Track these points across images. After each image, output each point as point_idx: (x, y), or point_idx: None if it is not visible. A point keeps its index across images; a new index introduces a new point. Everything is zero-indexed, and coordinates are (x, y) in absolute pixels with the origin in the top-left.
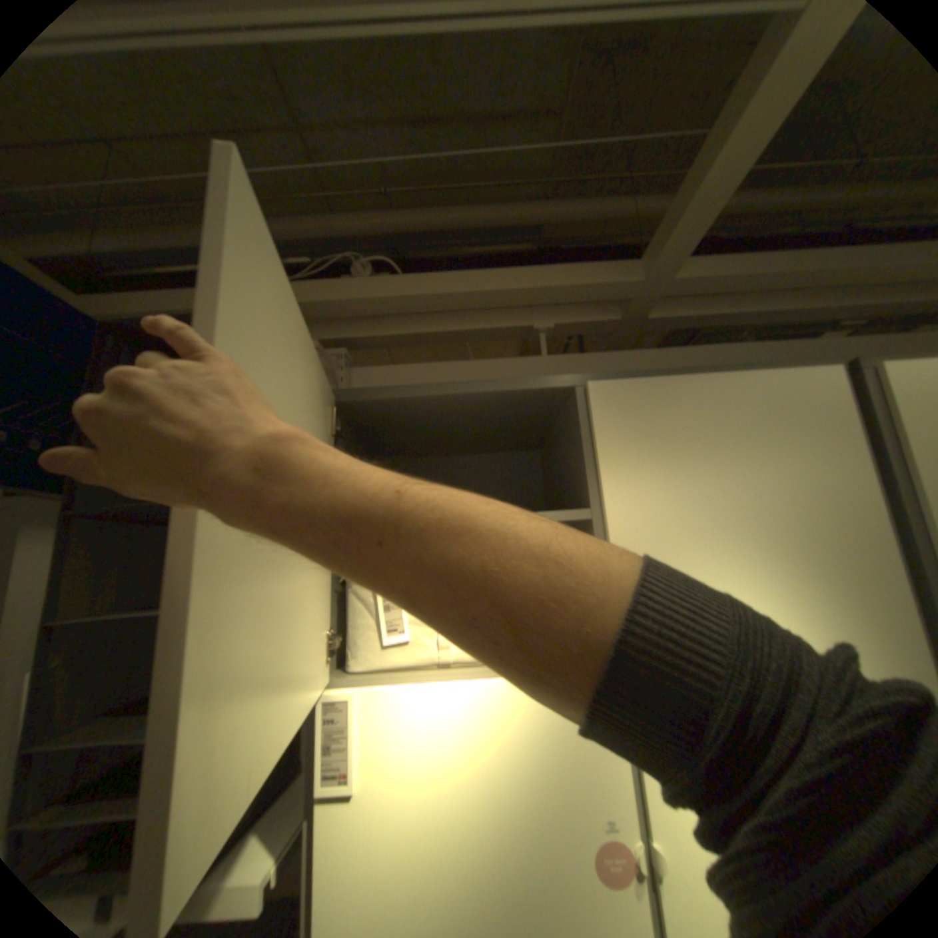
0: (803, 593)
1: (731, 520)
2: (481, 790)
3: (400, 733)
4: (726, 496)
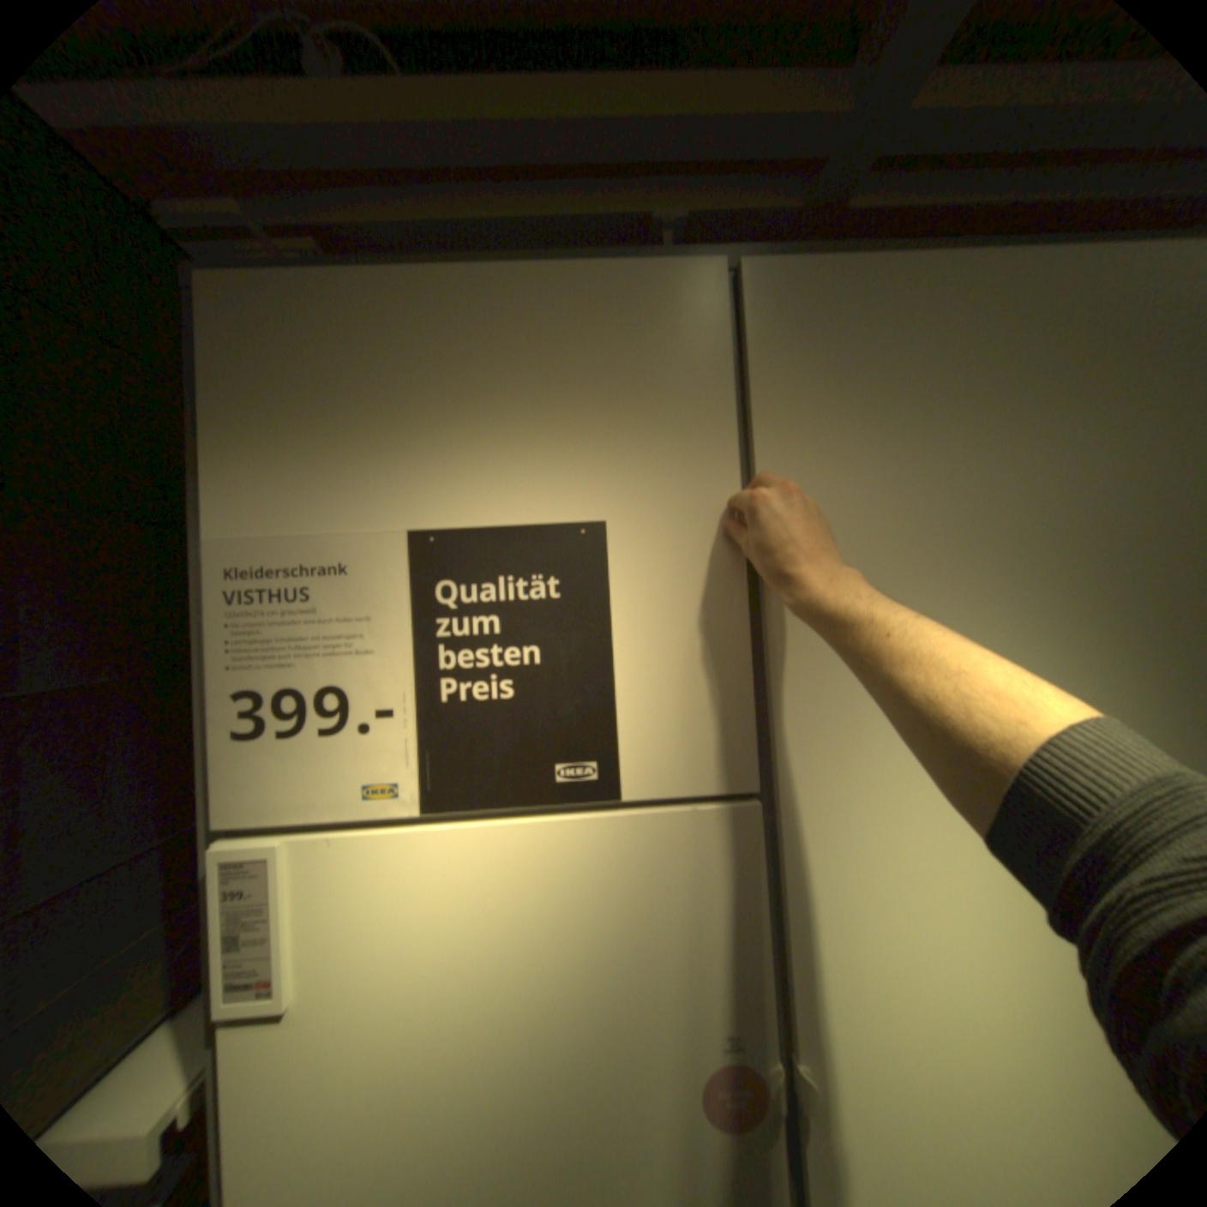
0: (1096, 664)
1: (987, 534)
2: (516, 996)
3: (370, 910)
4: (983, 489)
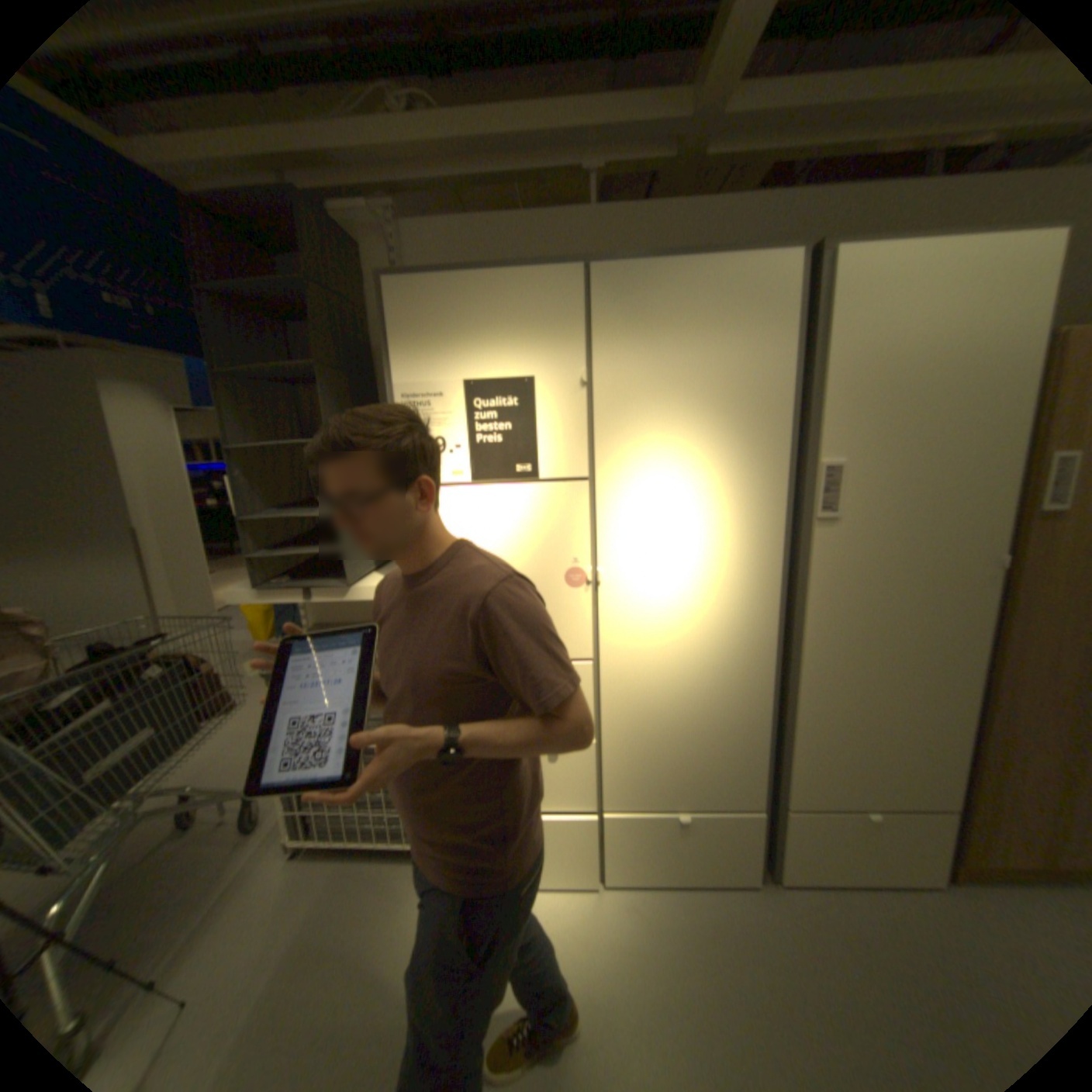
0: (717, 434)
1: (680, 382)
2: (503, 542)
3: (455, 513)
4: (680, 364)
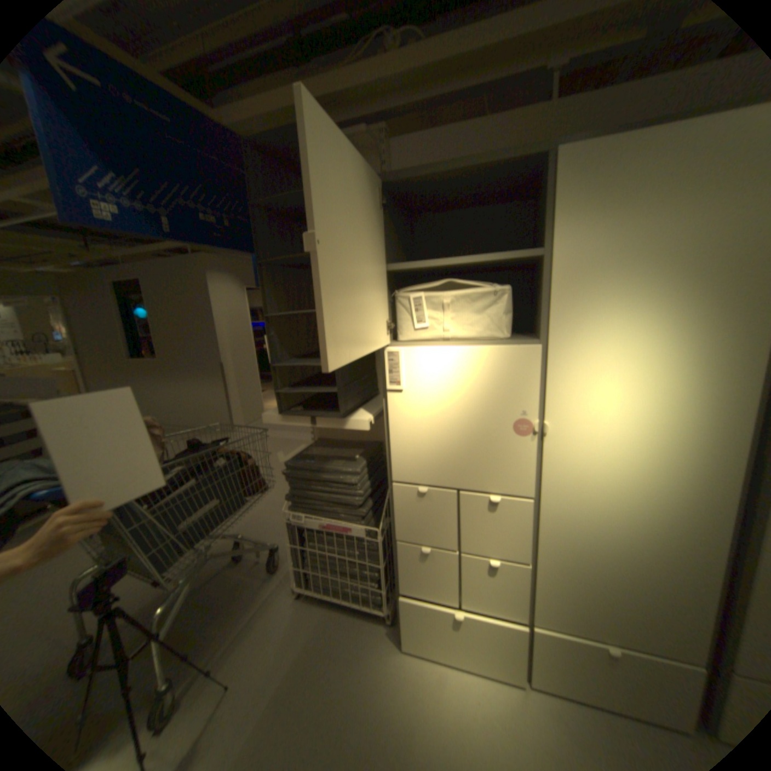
0: (686, 301)
1: (647, 251)
2: (462, 394)
3: (424, 368)
4: (649, 233)
